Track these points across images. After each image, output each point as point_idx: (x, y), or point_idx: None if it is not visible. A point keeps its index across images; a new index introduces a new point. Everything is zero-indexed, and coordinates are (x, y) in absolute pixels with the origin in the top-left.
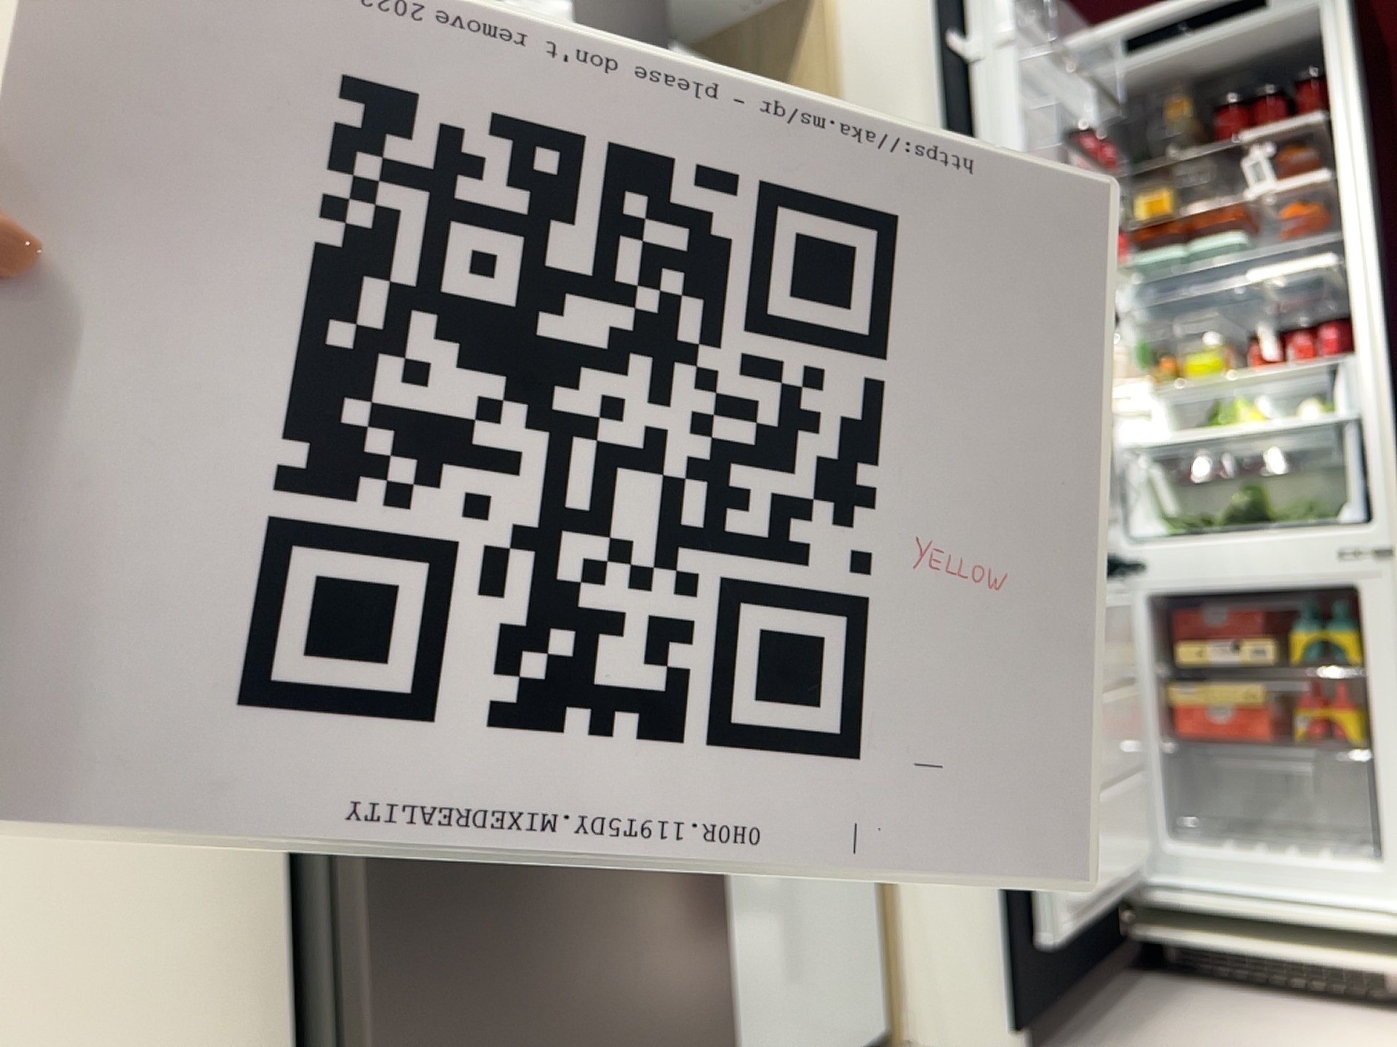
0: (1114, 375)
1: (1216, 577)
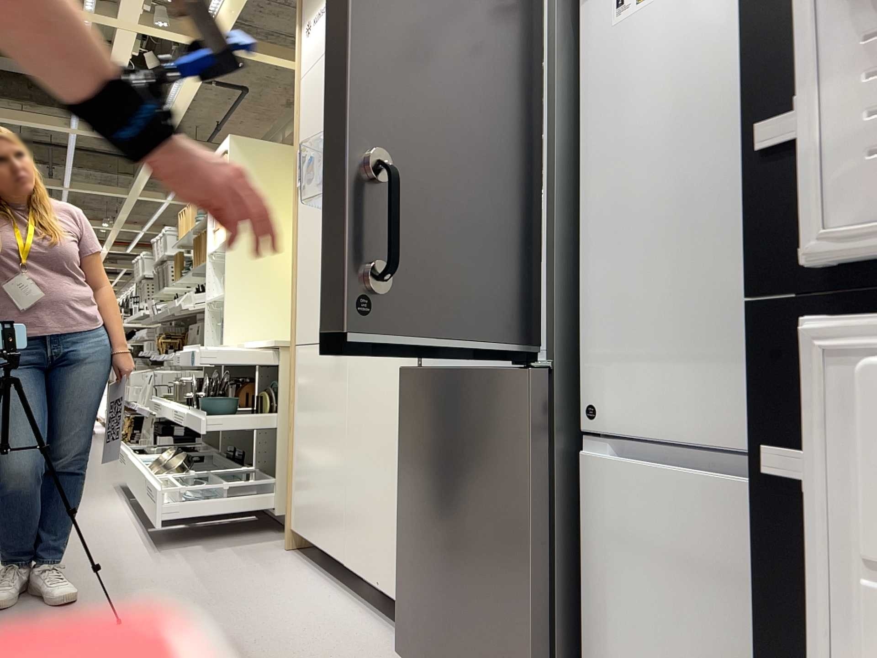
0: None
1: None
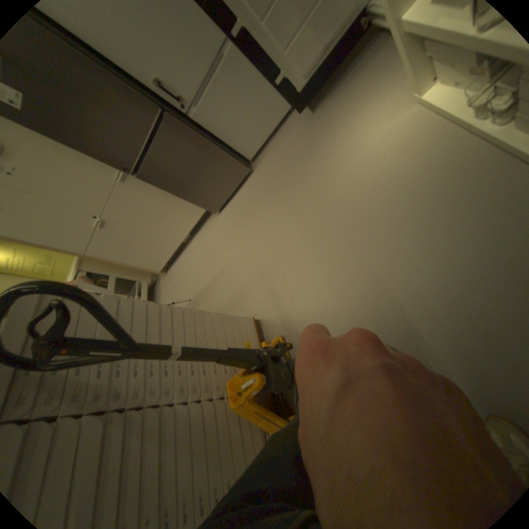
0: None
1: None
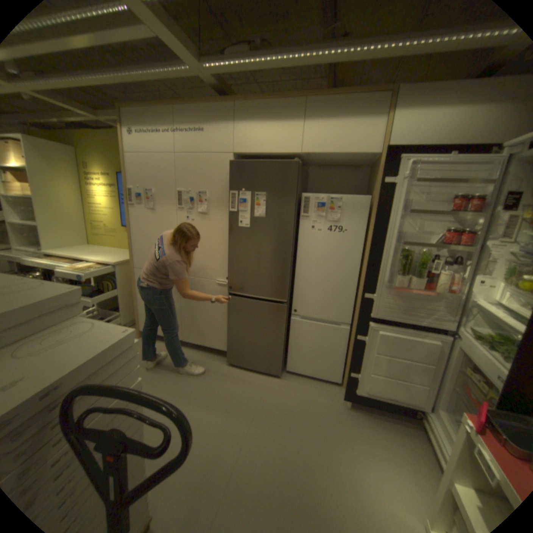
0: (479, 276)
1: (471, 356)
